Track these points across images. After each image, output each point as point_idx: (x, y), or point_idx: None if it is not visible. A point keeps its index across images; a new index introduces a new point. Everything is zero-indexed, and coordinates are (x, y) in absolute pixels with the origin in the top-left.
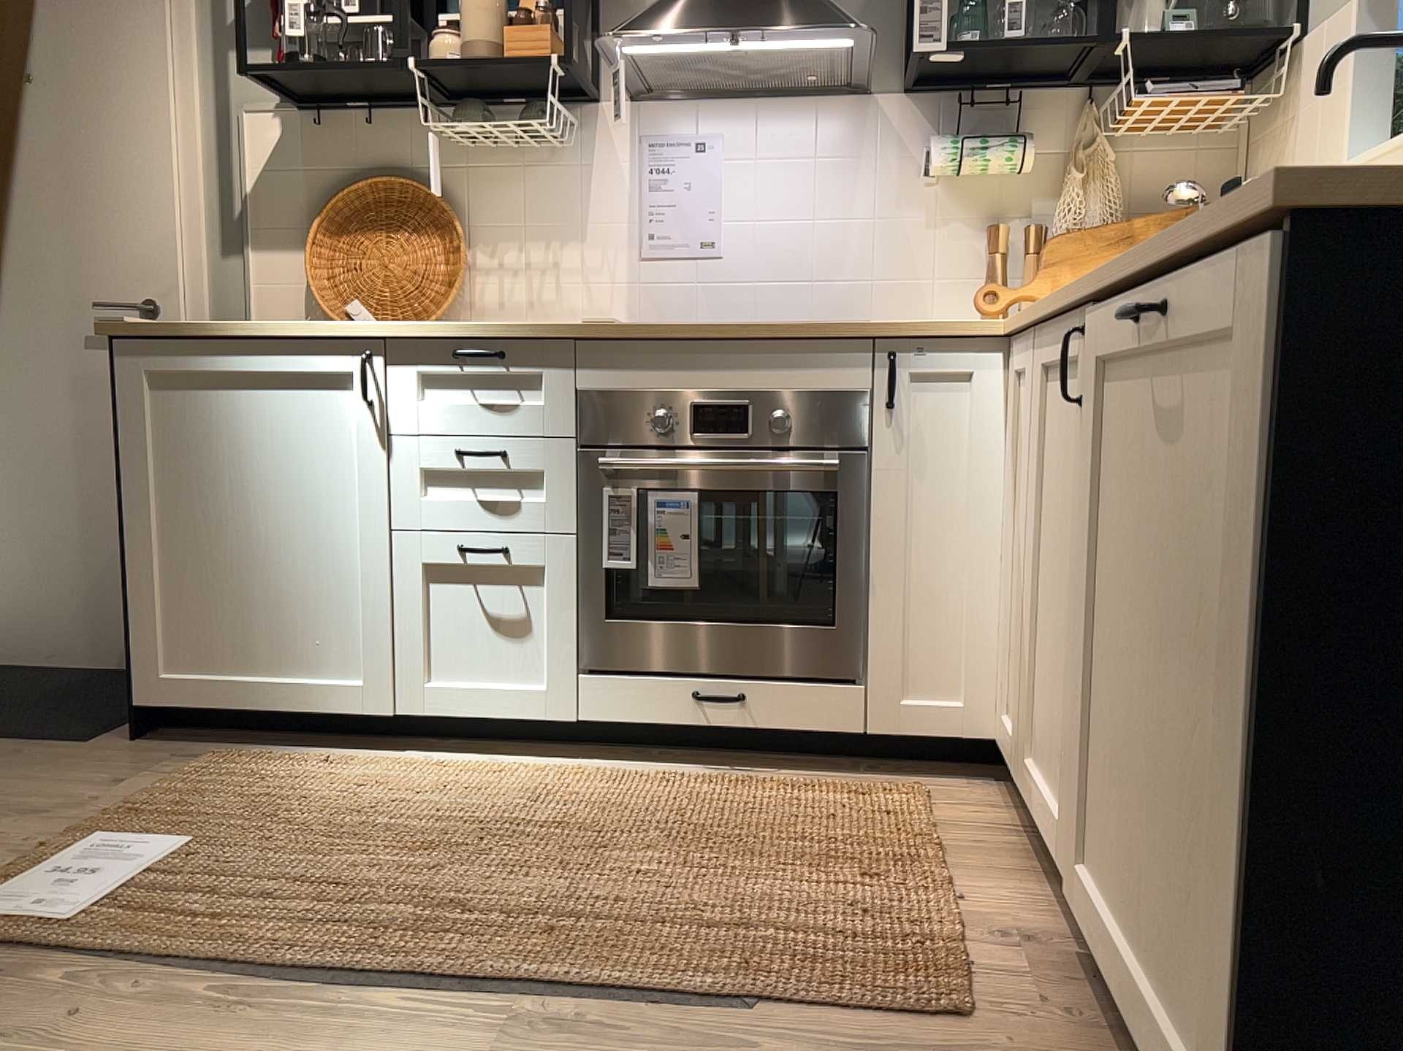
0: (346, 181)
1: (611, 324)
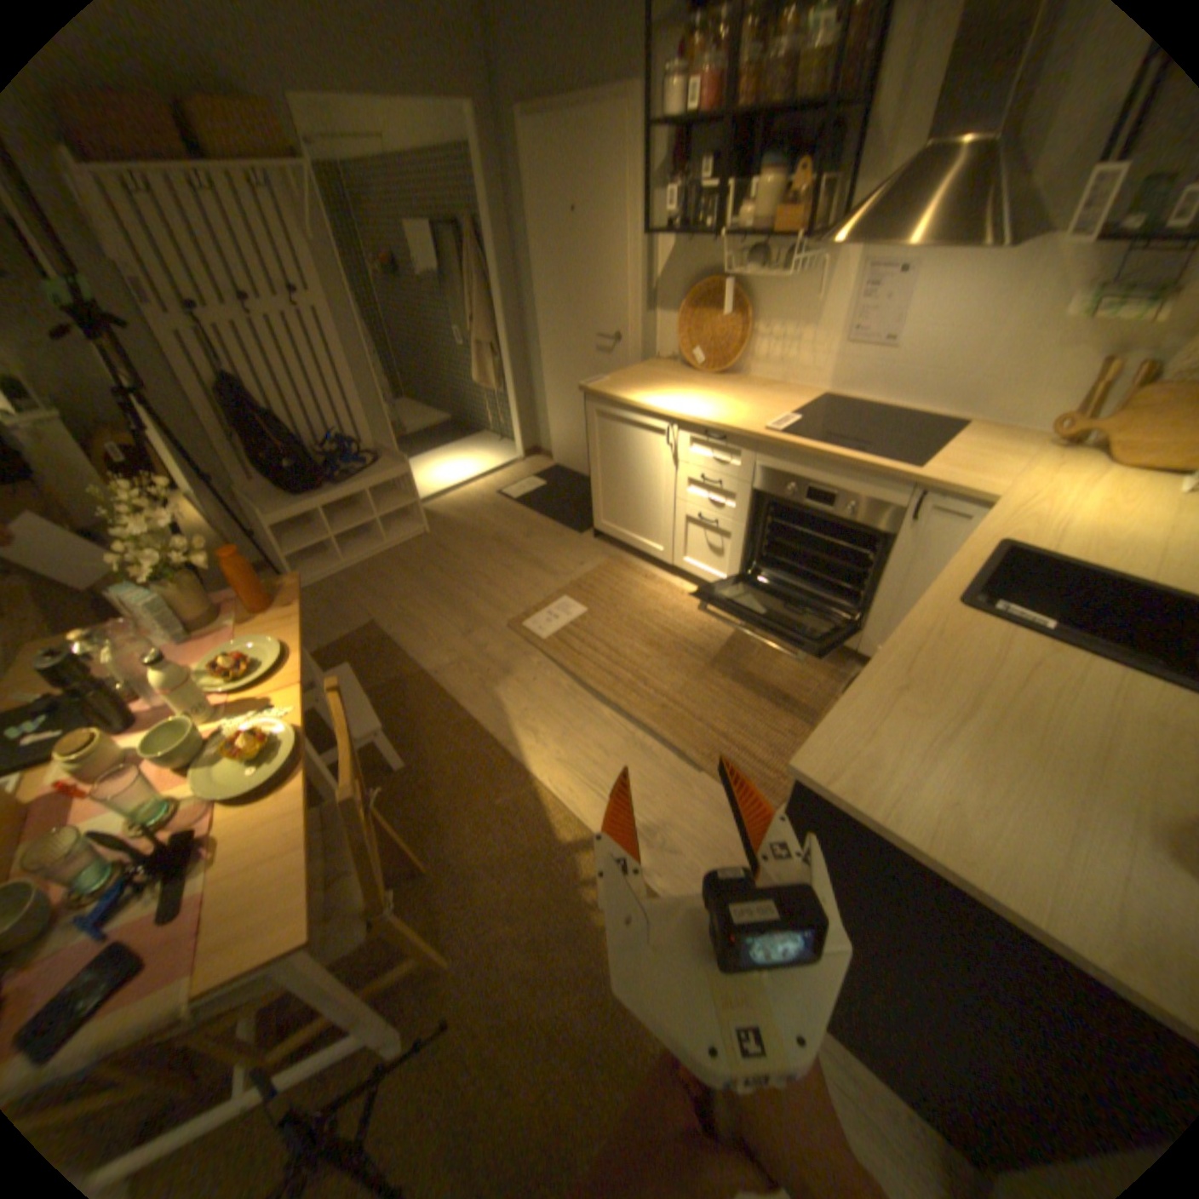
0: (701, 275)
1: (775, 436)
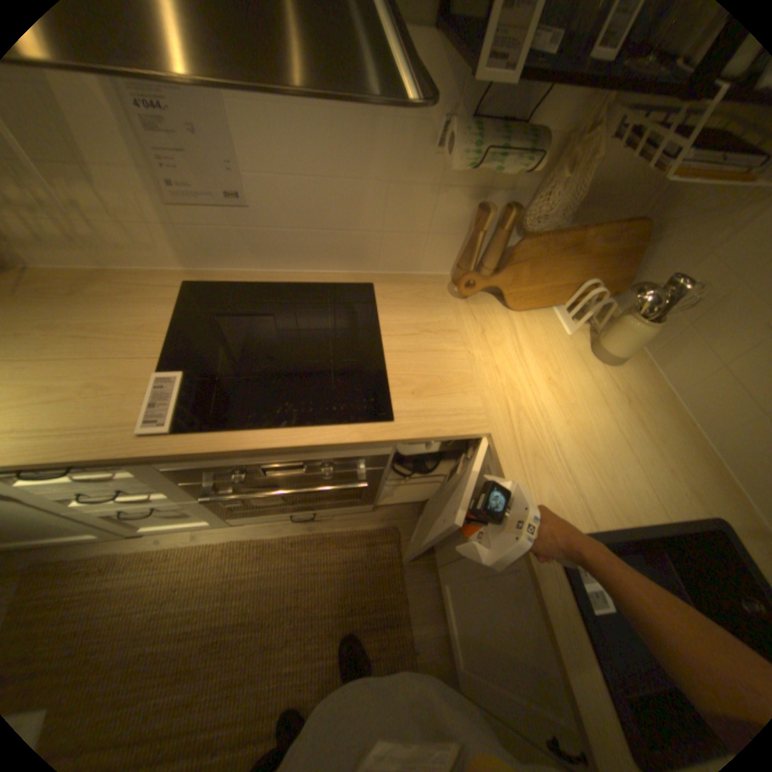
0: None
1: (169, 448)
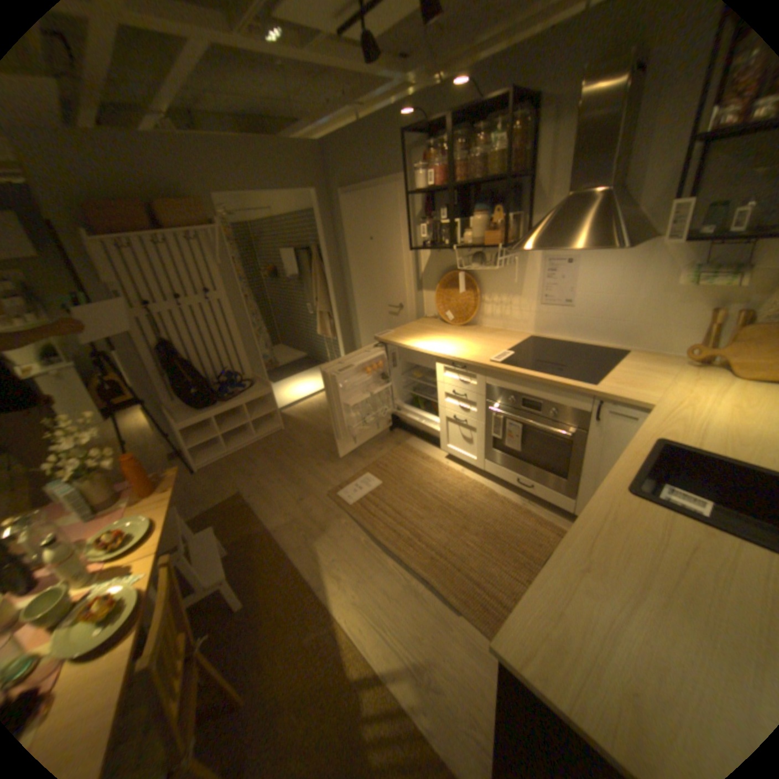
0: (446, 270)
1: (496, 366)
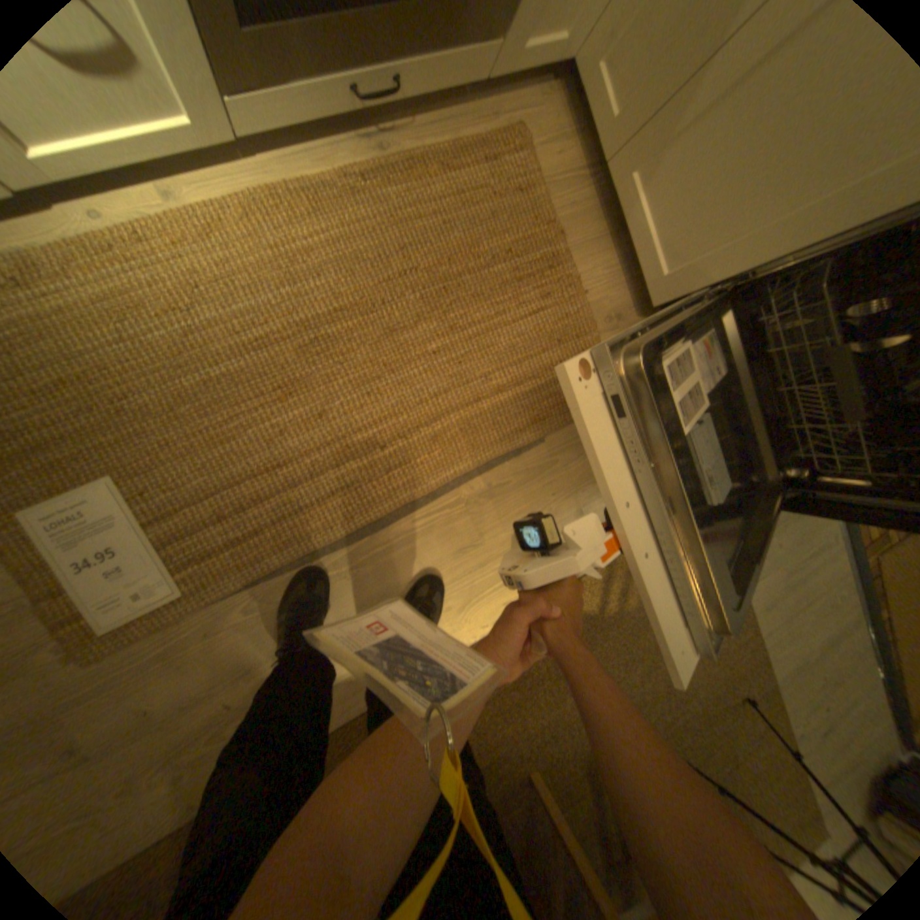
0: None
1: None
